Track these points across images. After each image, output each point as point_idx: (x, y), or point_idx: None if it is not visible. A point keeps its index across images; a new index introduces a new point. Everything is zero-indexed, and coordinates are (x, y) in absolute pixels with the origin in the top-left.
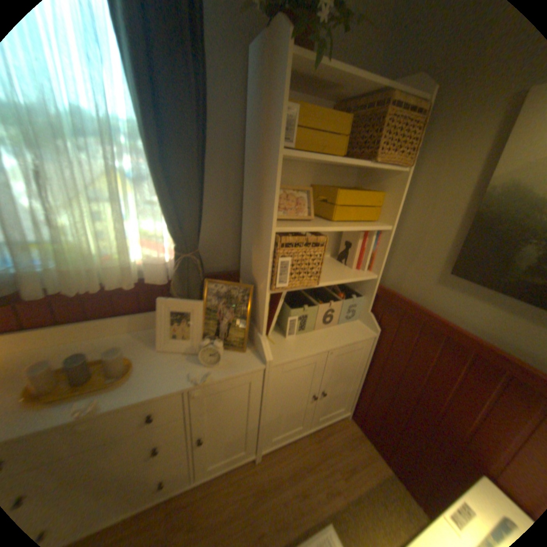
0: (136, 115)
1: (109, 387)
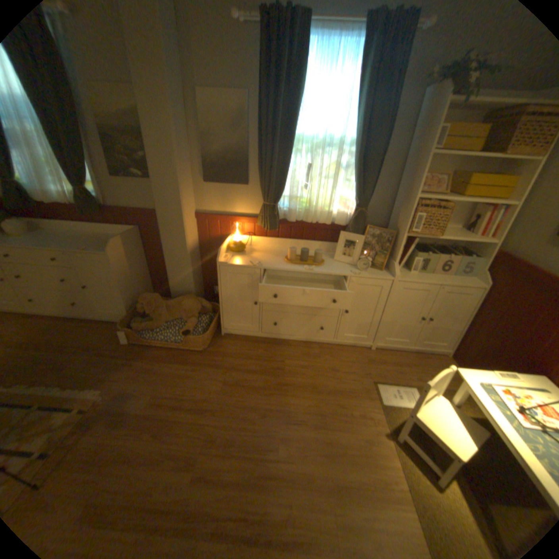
0: (357, 136)
1: (315, 266)
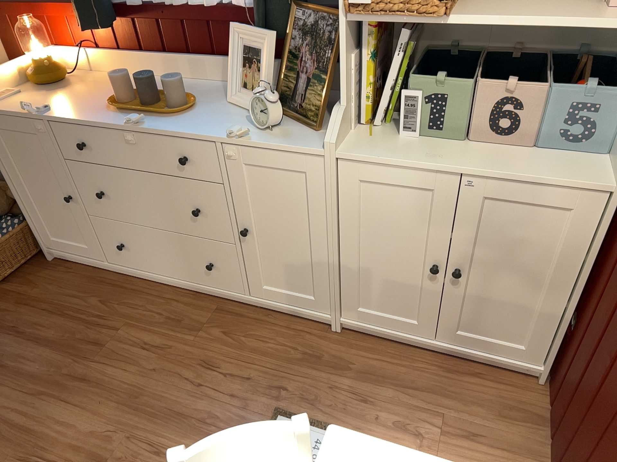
0: None
1: (165, 113)
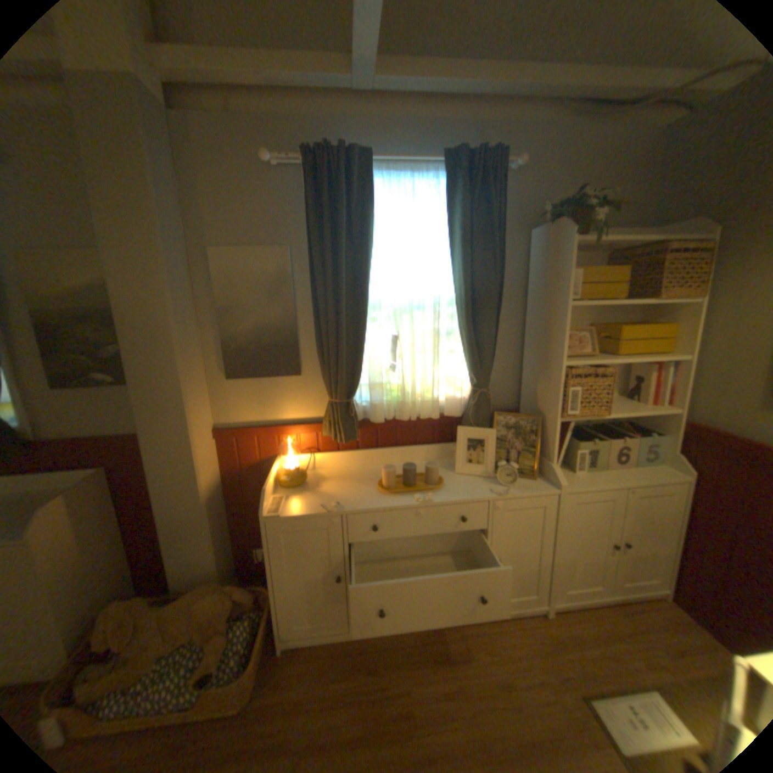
0: (458, 293)
1: (431, 490)
